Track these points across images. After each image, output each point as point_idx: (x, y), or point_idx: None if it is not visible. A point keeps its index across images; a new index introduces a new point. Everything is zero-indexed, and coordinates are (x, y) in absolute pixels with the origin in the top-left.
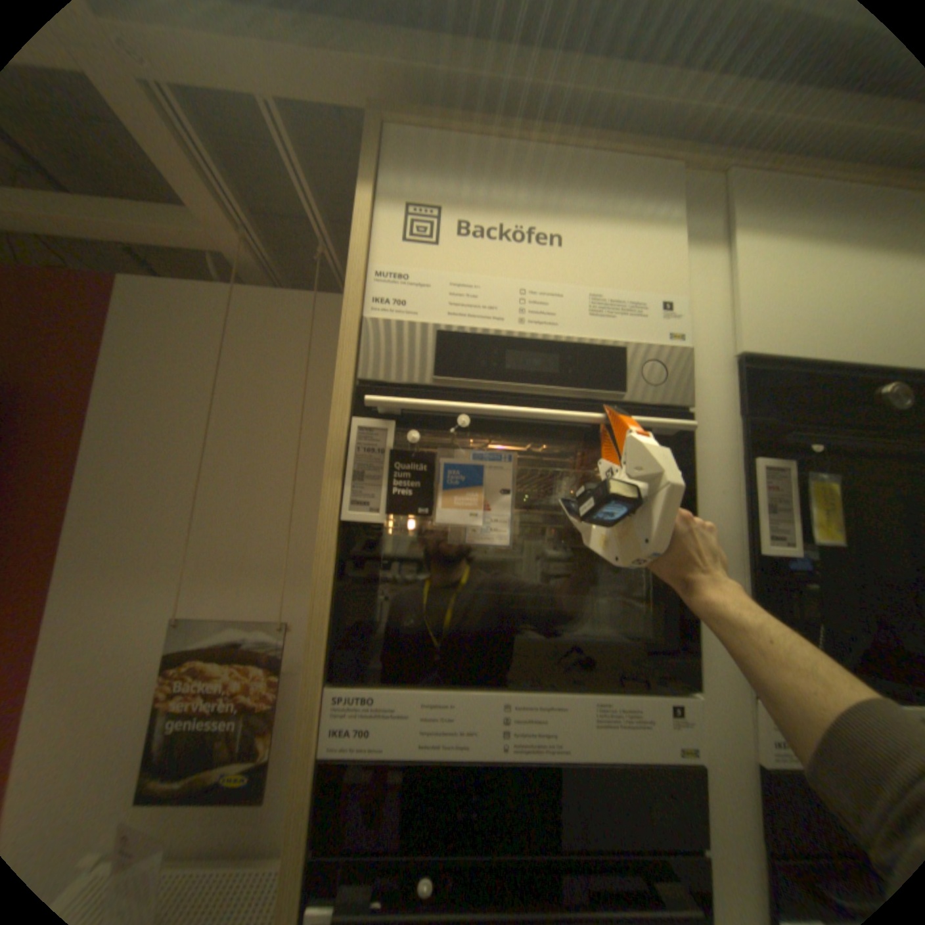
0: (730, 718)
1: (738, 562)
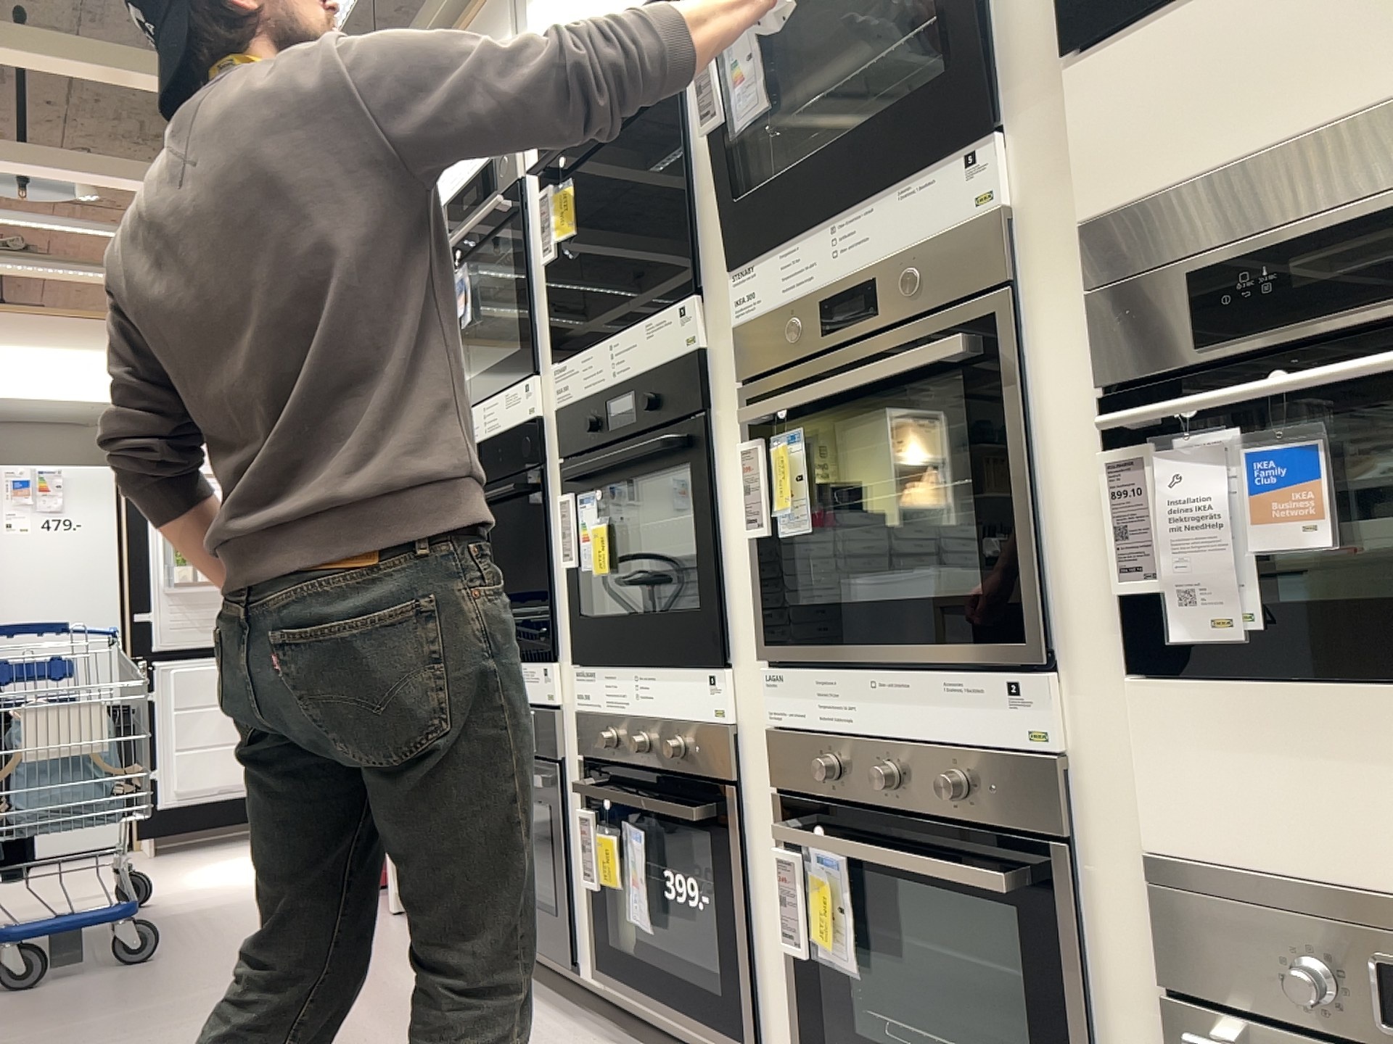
0: (549, 387)
1: (547, 280)
